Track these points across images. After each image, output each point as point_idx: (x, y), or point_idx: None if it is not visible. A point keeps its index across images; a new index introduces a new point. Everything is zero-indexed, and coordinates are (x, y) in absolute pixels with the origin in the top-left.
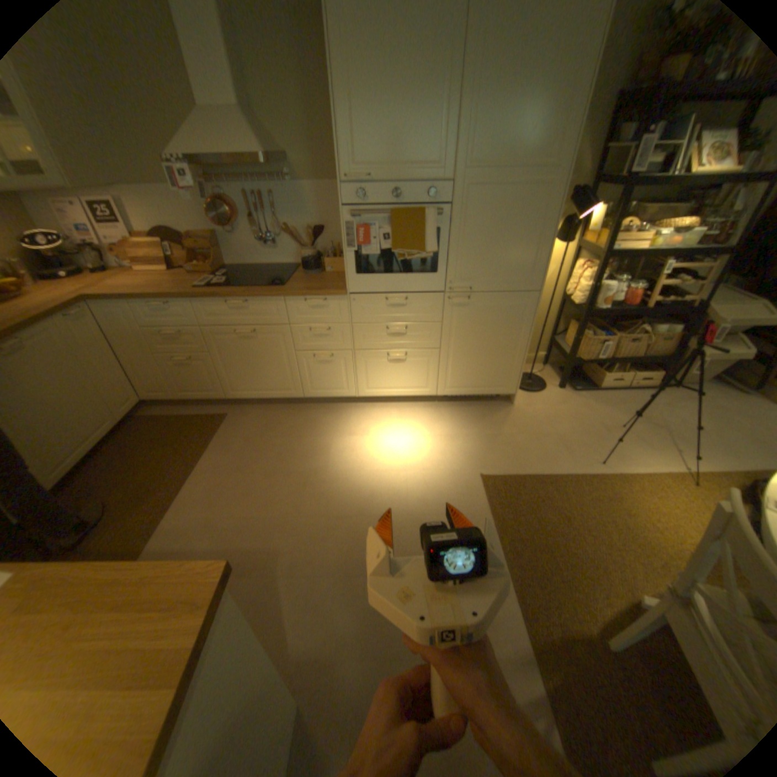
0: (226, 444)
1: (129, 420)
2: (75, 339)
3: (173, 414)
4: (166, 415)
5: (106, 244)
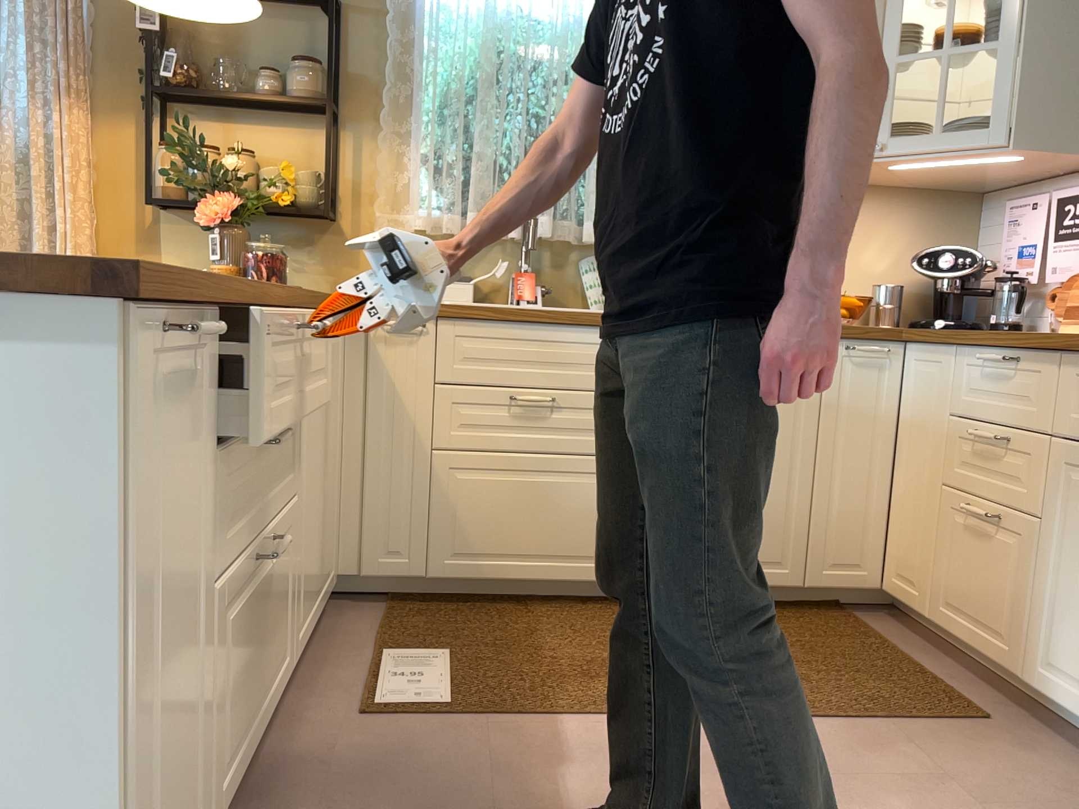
0: (893, 749)
1: (837, 609)
2: (840, 392)
3: (905, 649)
4: (893, 642)
5: (1058, 286)
